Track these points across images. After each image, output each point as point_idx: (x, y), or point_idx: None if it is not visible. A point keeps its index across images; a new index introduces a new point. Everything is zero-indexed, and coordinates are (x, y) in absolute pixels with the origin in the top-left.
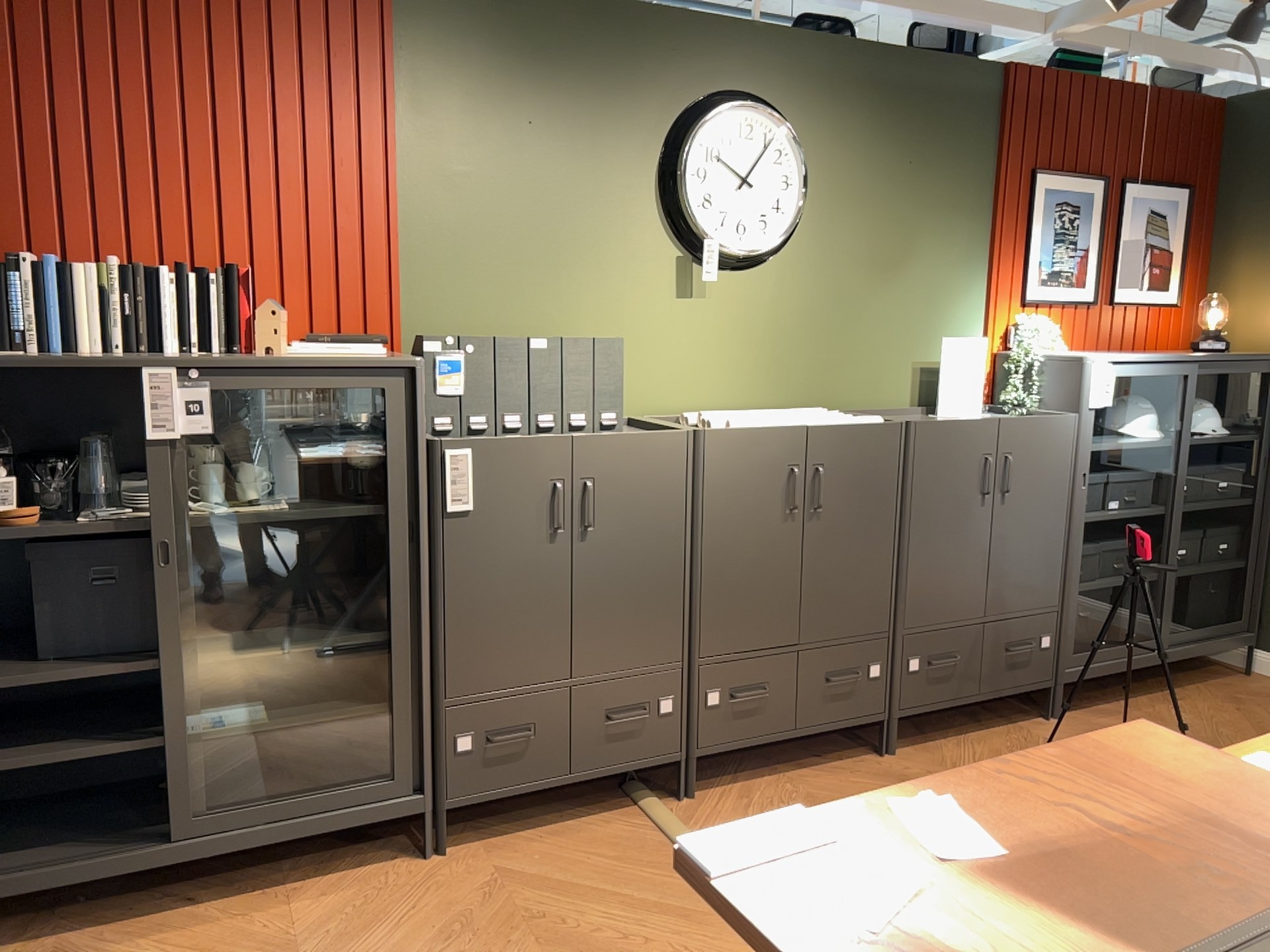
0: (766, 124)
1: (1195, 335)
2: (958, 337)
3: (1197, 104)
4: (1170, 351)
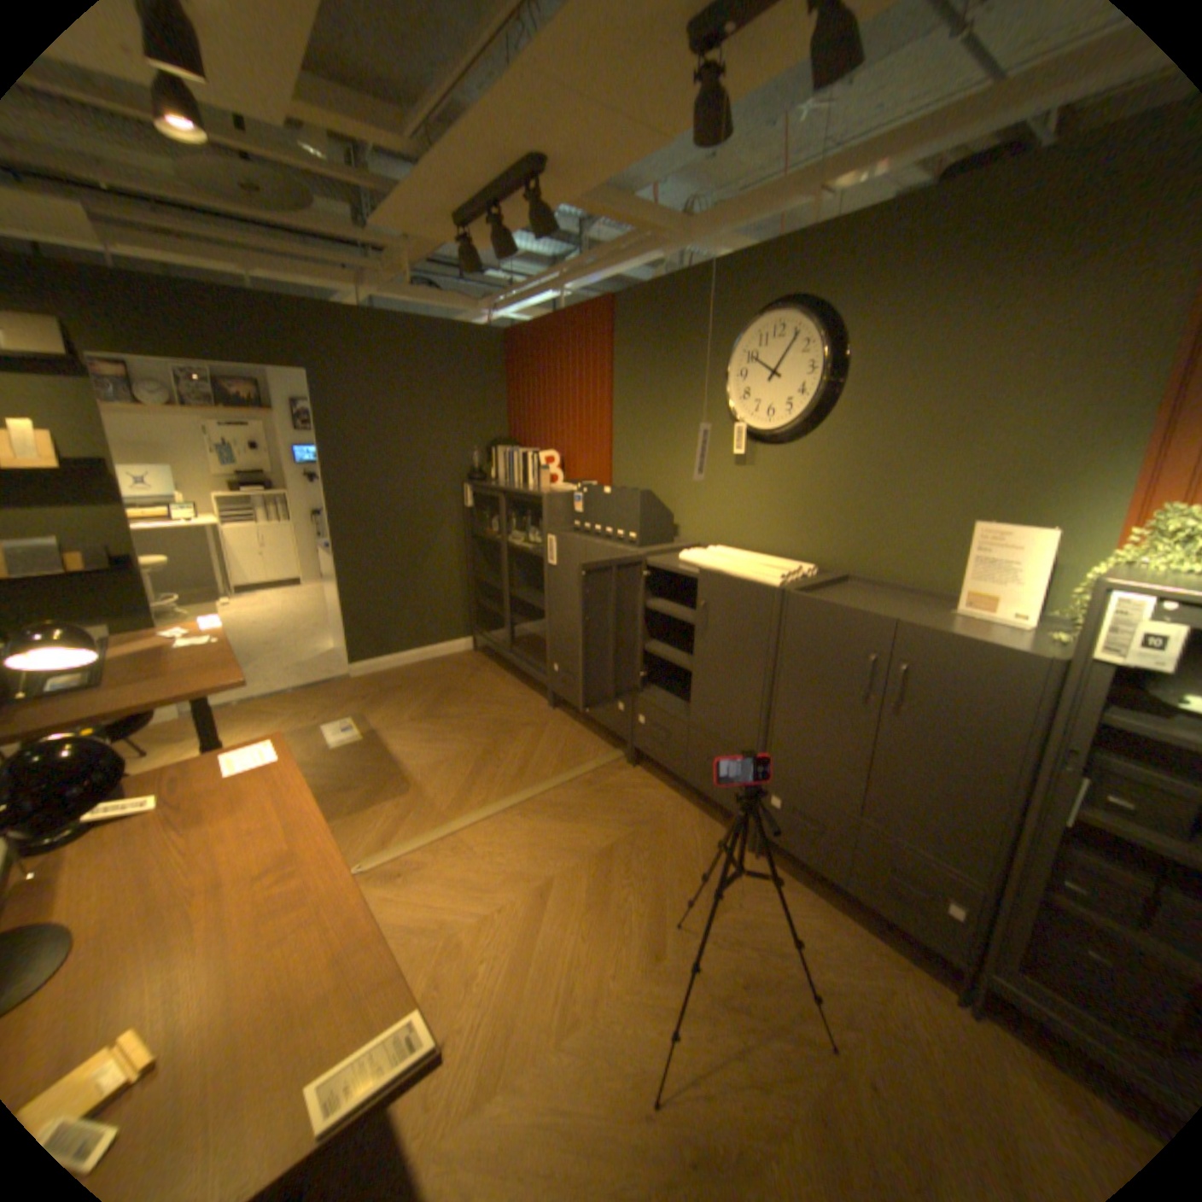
0: (795, 319)
1: None
2: (1043, 523)
3: None
4: None
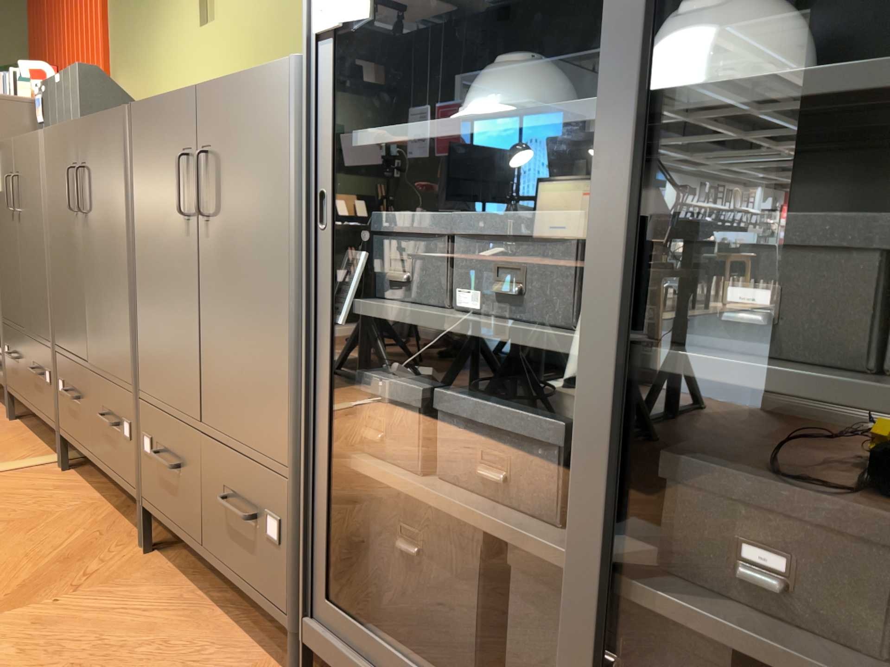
0: None
1: None
2: None
3: None
4: None
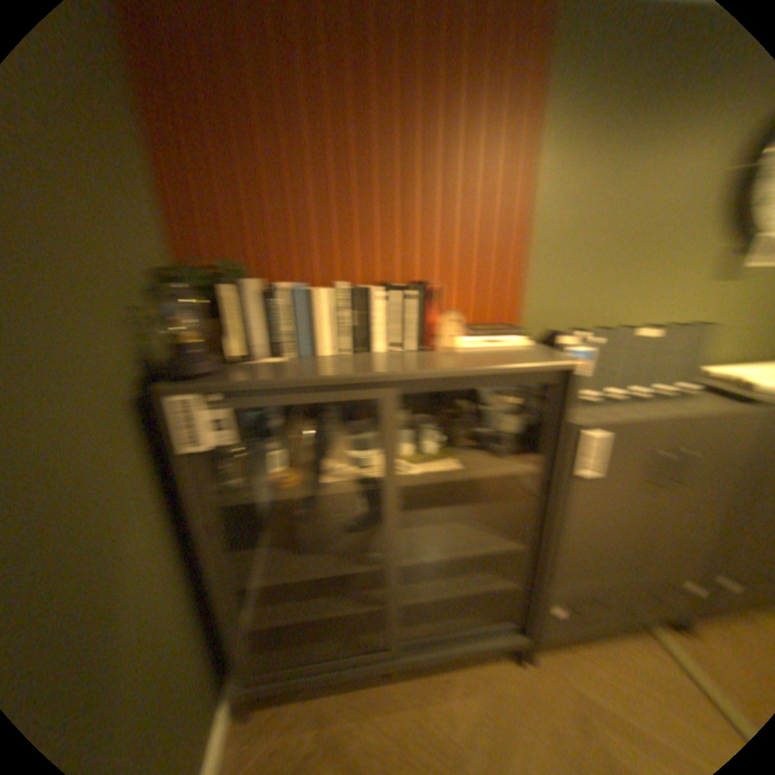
0: None
1: None
2: None
3: None
4: None
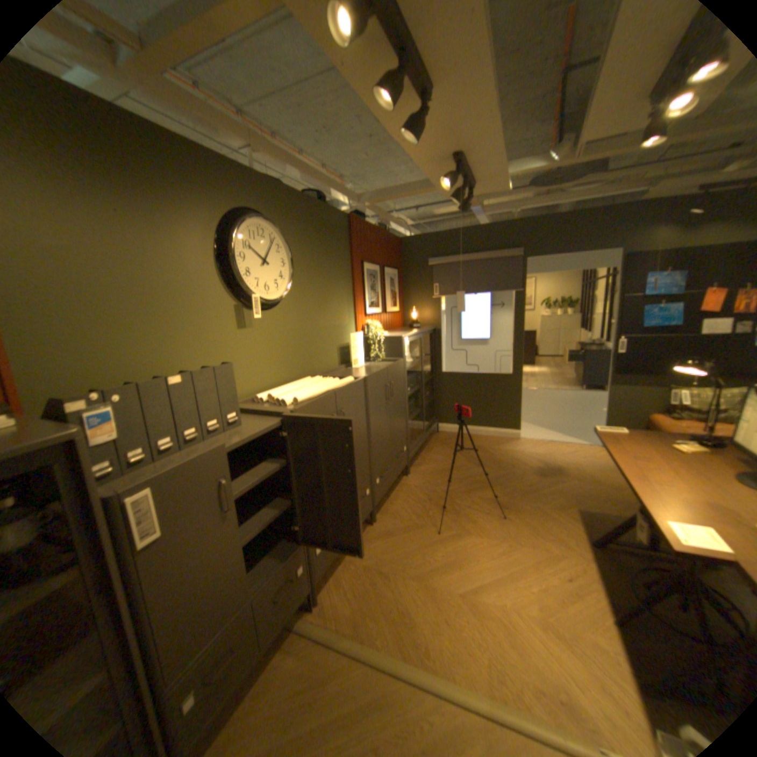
0: (270, 228)
1: (403, 321)
2: (350, 332)
3: (395, 238)
4: (400, 328)
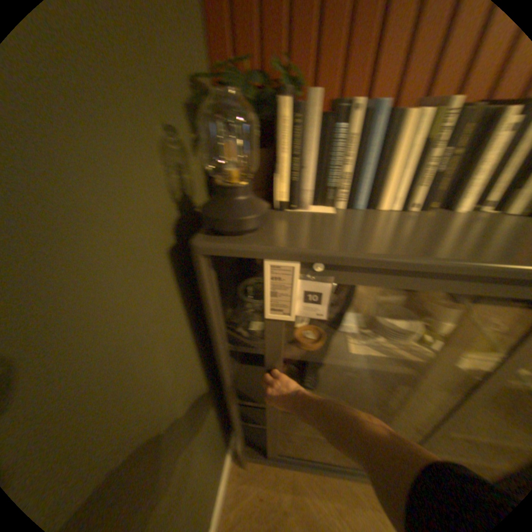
0: None
1: None
2: None
3: None
4: None
